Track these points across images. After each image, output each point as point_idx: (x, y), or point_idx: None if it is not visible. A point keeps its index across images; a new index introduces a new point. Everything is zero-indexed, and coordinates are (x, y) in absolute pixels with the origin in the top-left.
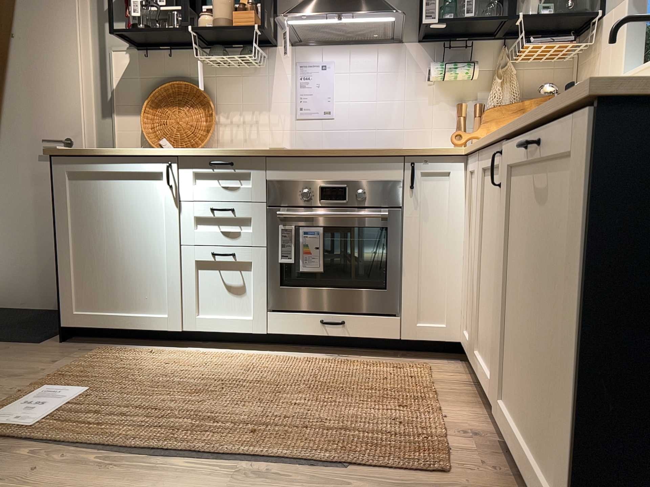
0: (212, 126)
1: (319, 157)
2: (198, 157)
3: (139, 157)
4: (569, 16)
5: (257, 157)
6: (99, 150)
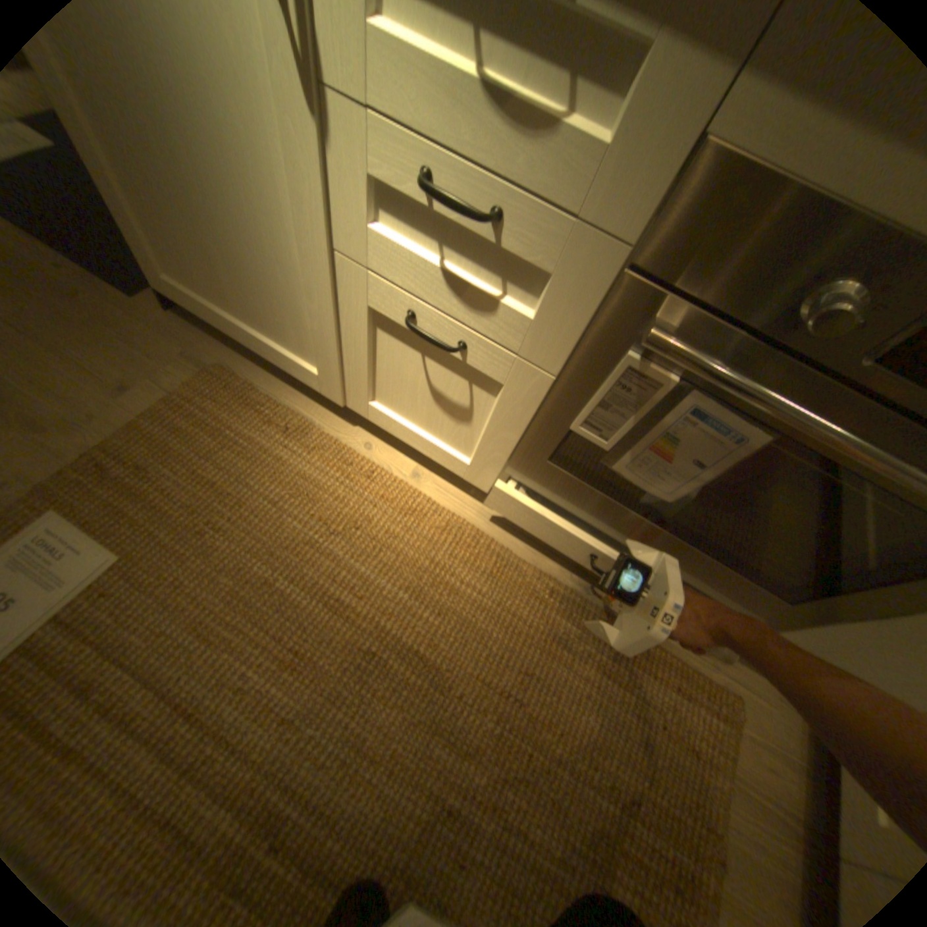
0: None
1: None
2: None
3: None
4: None
5: None
6: None
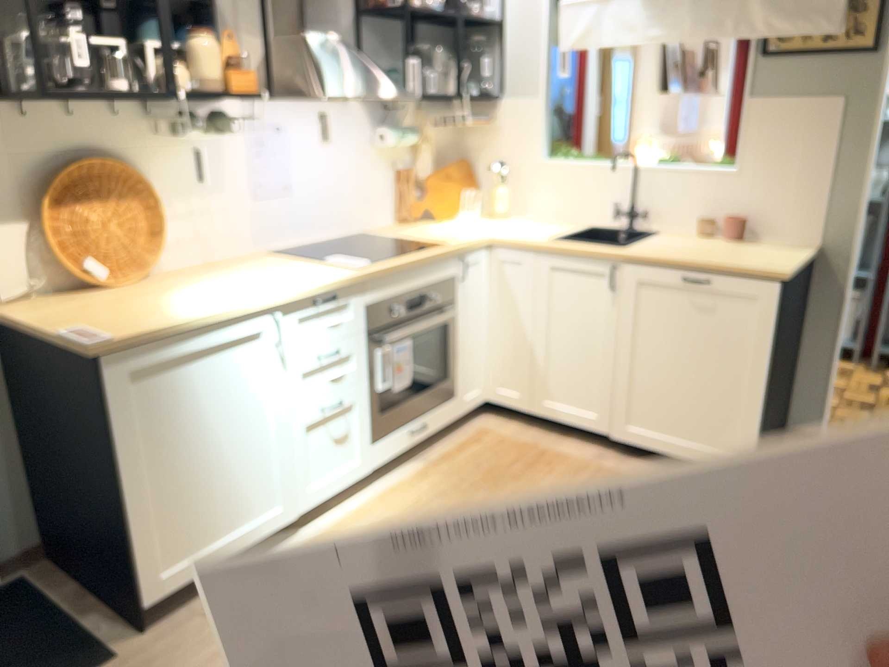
0: (165, 226)
1: (405, 268)
2: (302, 298)
3: (235, 317)
4: (486, 95)
5: (358, 282)
6: (182, 323)
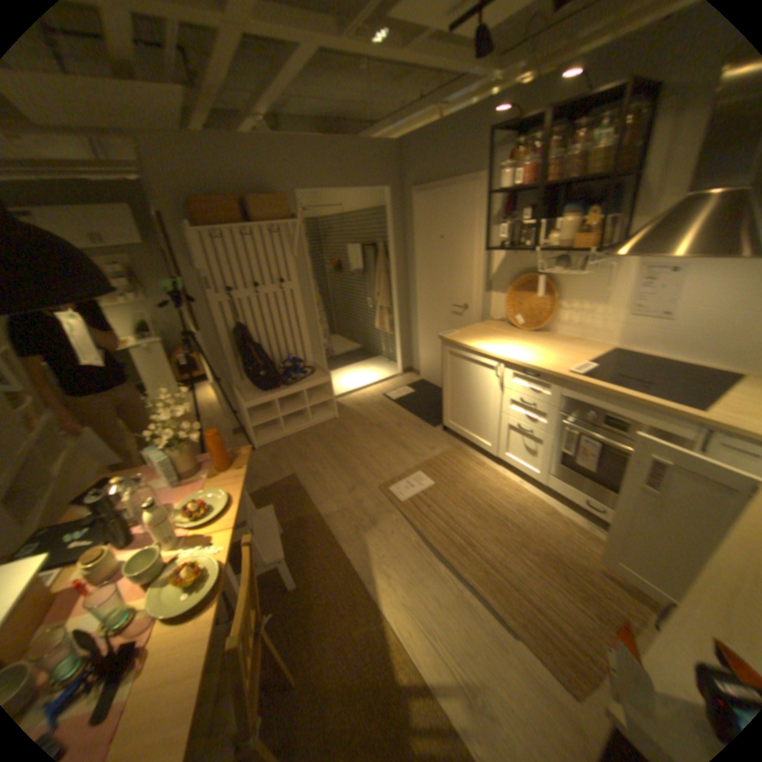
0: (554, 311)
1: (609, 394)
2: (517, 364)
3: (483, 354)
4: None
5: (558, 377)
6: (463, 344)
